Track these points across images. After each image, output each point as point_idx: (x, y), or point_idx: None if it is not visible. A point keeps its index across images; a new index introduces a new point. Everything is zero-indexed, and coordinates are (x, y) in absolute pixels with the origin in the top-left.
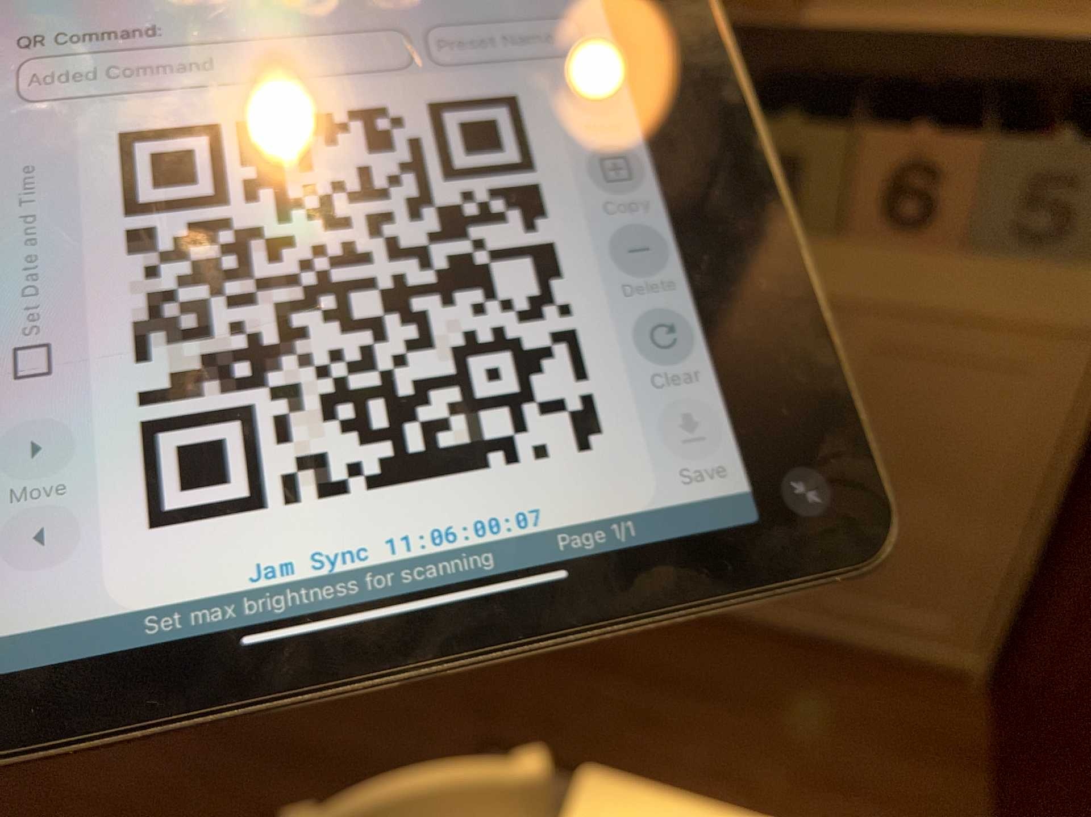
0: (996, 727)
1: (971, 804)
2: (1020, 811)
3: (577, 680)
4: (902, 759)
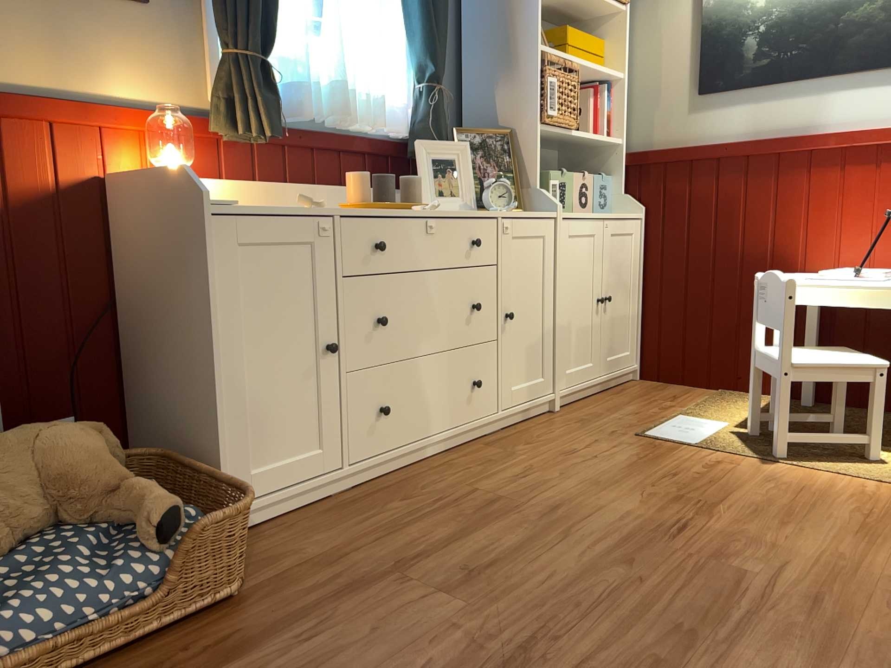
0: (652, 380)
1: (681, 387)
2: (696, 366)
3: (605, 419)
4: (661, 390)
